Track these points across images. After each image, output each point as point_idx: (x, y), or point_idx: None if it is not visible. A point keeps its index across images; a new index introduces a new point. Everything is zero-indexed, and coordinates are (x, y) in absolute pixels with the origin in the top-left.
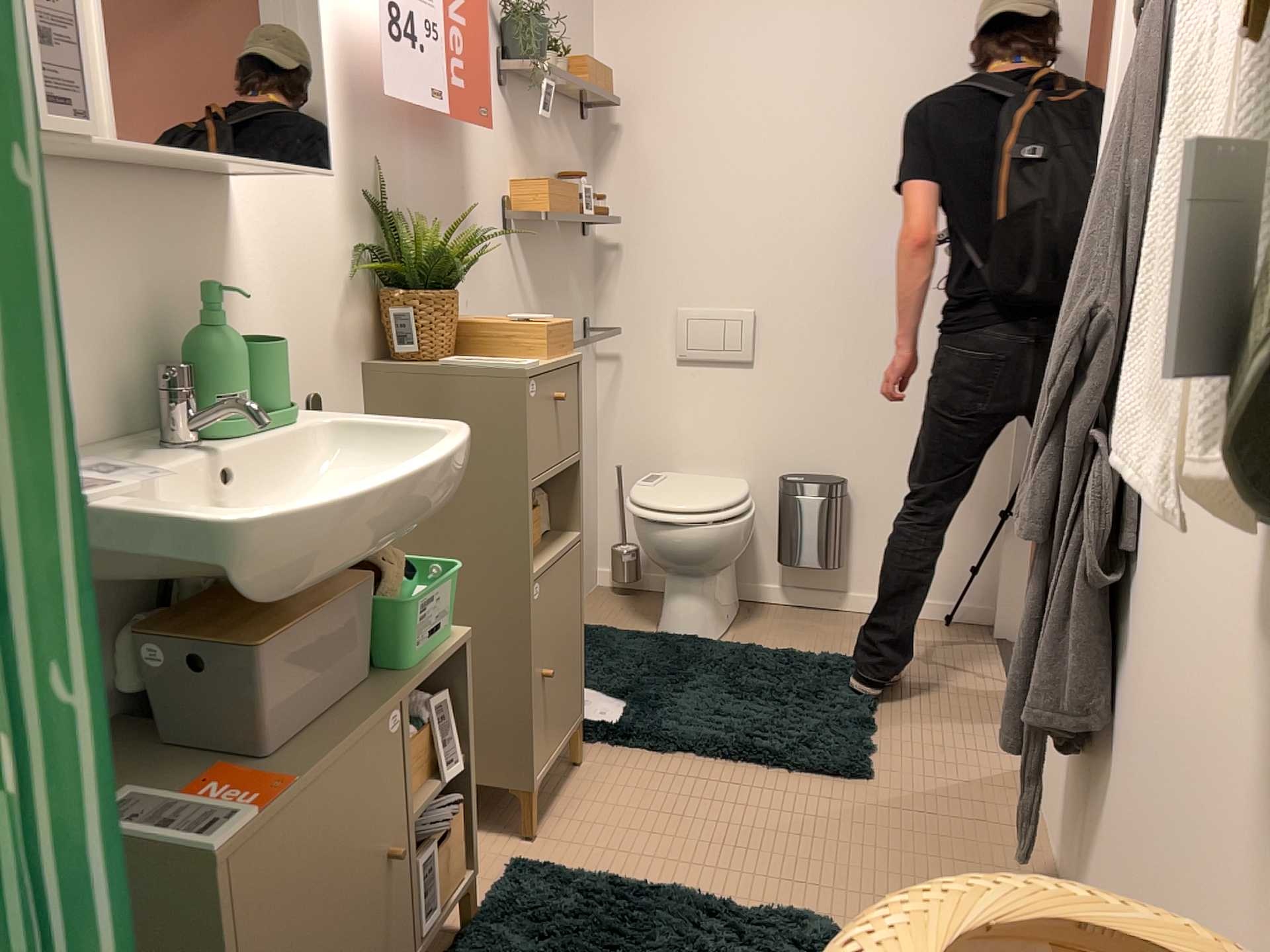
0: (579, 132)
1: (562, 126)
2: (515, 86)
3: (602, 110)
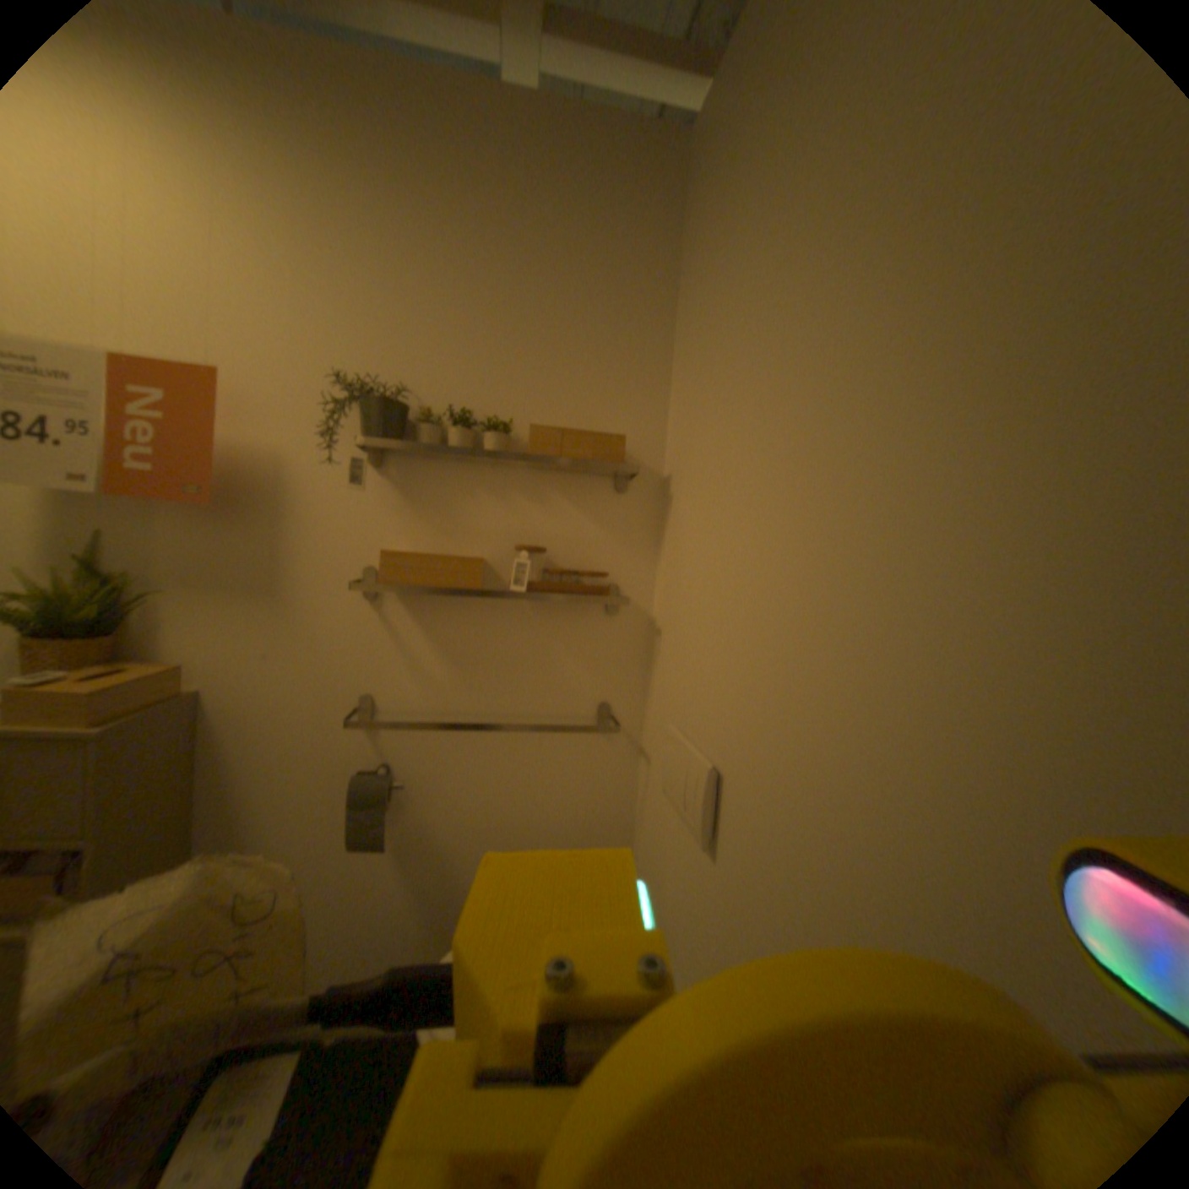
0: (605, 498)
1: (551, 493)
2: (410, 458)
3: (632, 472)
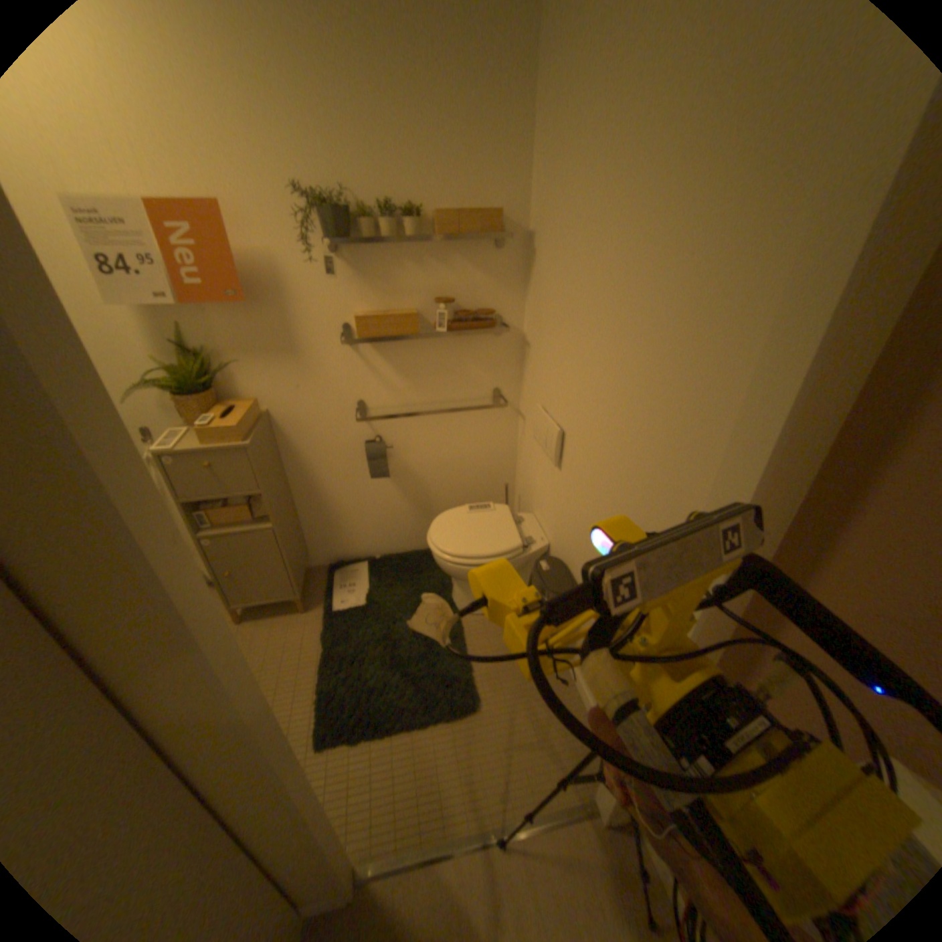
0: (488, 256)
1: (451, 258)
2: (355, 245)
3: (506, 238)
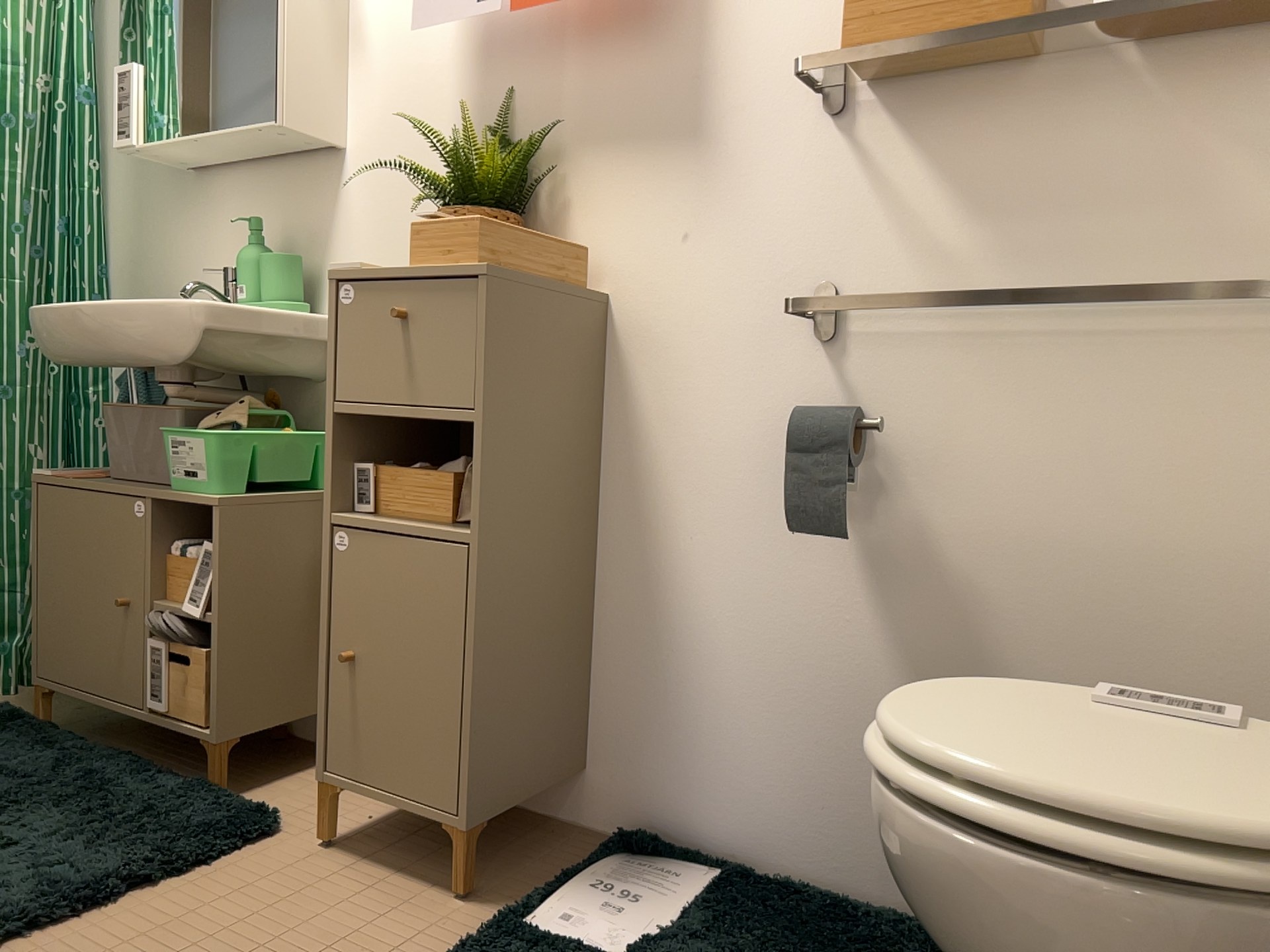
0: None
1: None
2: None
3: None
